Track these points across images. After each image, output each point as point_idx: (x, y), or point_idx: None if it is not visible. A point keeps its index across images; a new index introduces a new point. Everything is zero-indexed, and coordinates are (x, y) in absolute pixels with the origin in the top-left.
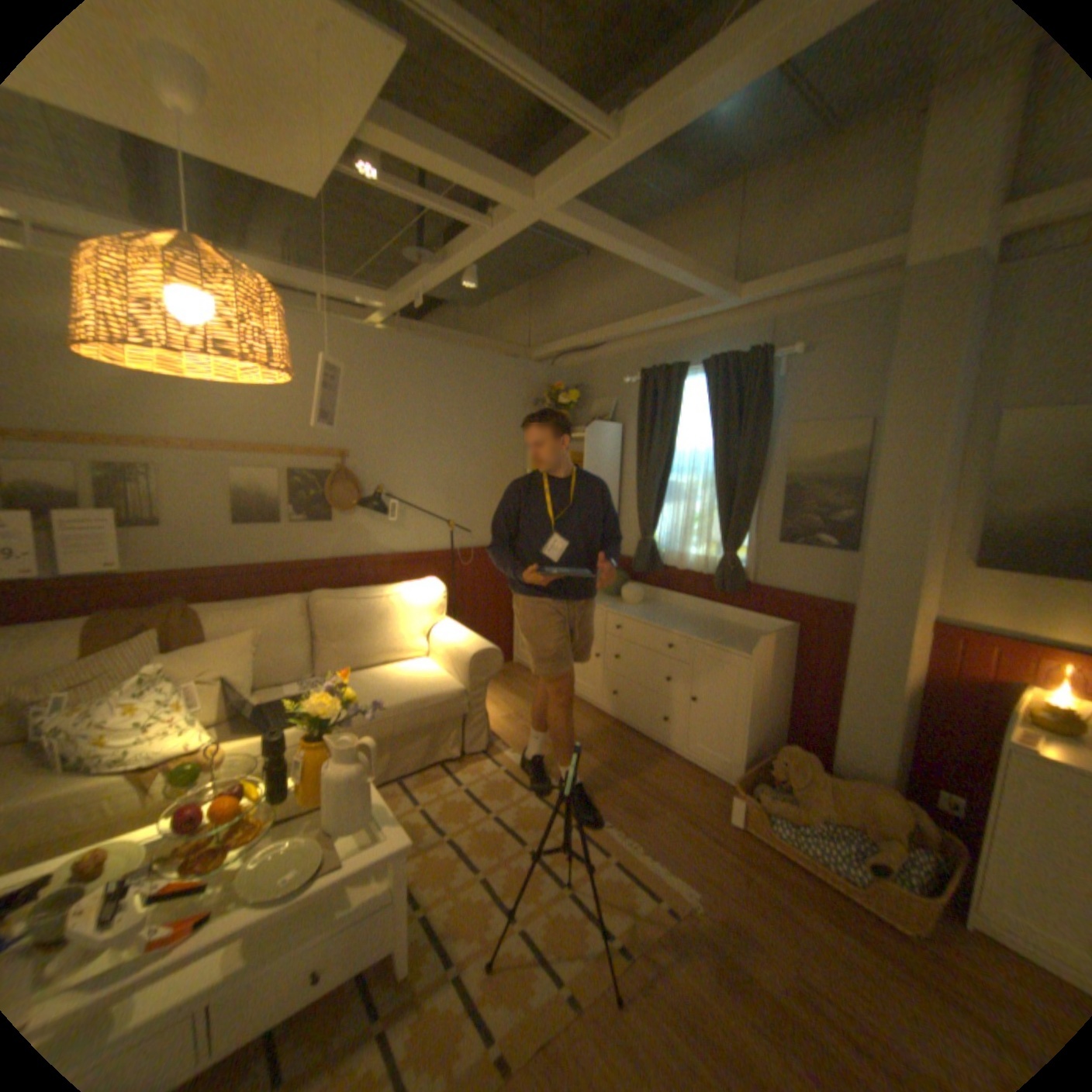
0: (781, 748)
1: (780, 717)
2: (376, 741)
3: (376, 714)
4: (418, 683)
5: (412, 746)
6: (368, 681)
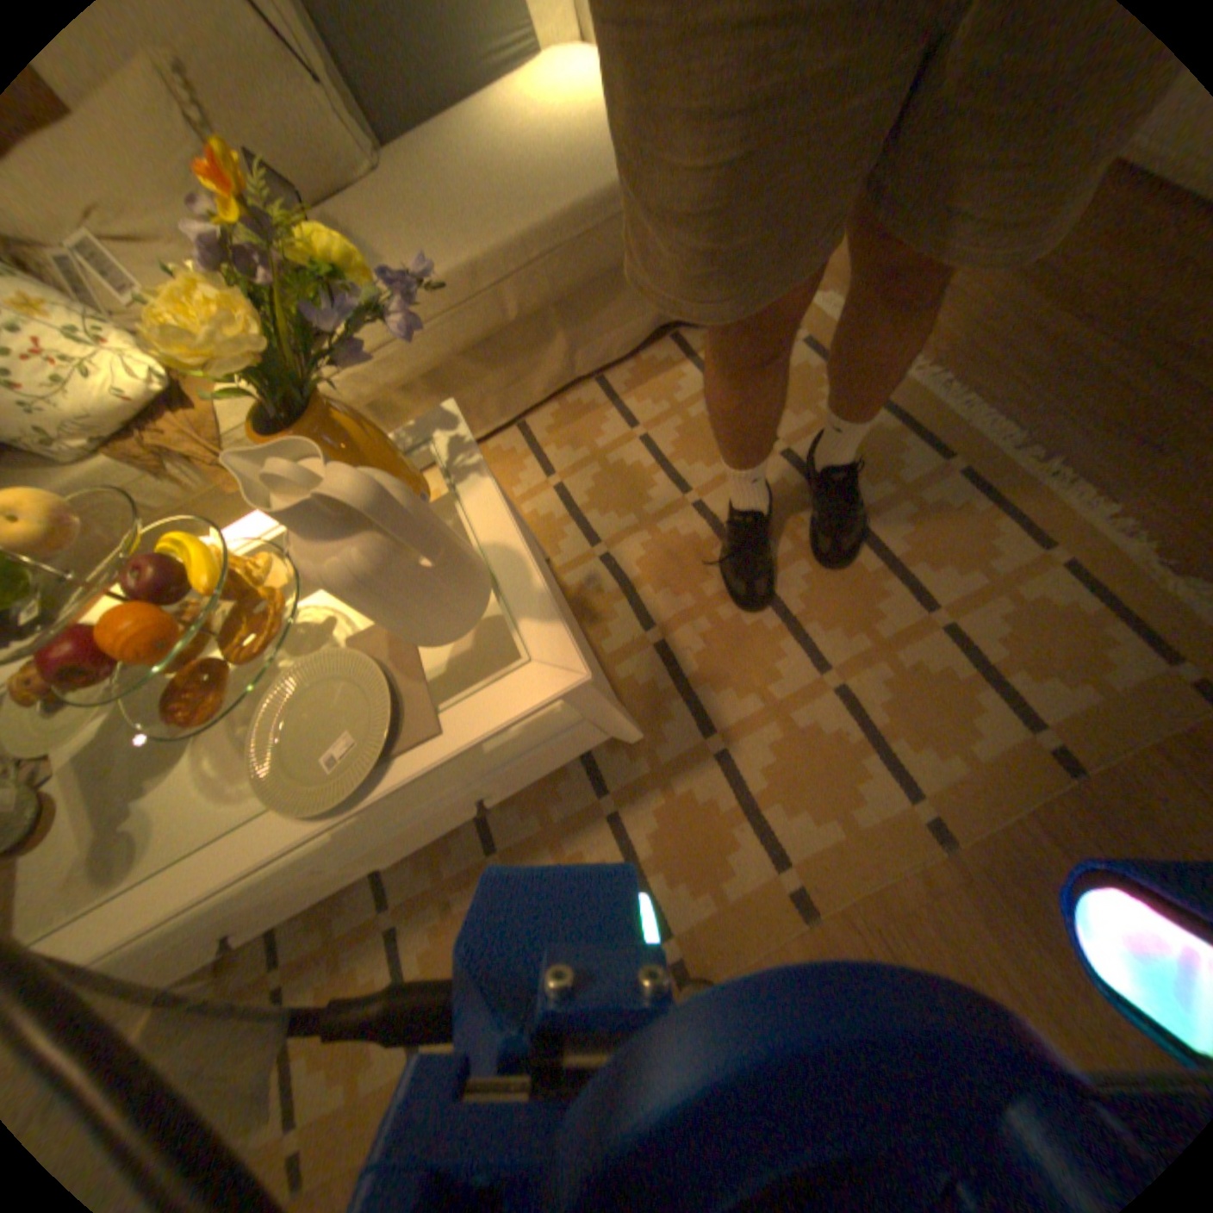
0: None
1: None
2: (524, 312)
3: (501, 249)
4: (588, 136)
5: (606, 306)
6: (476, 150)
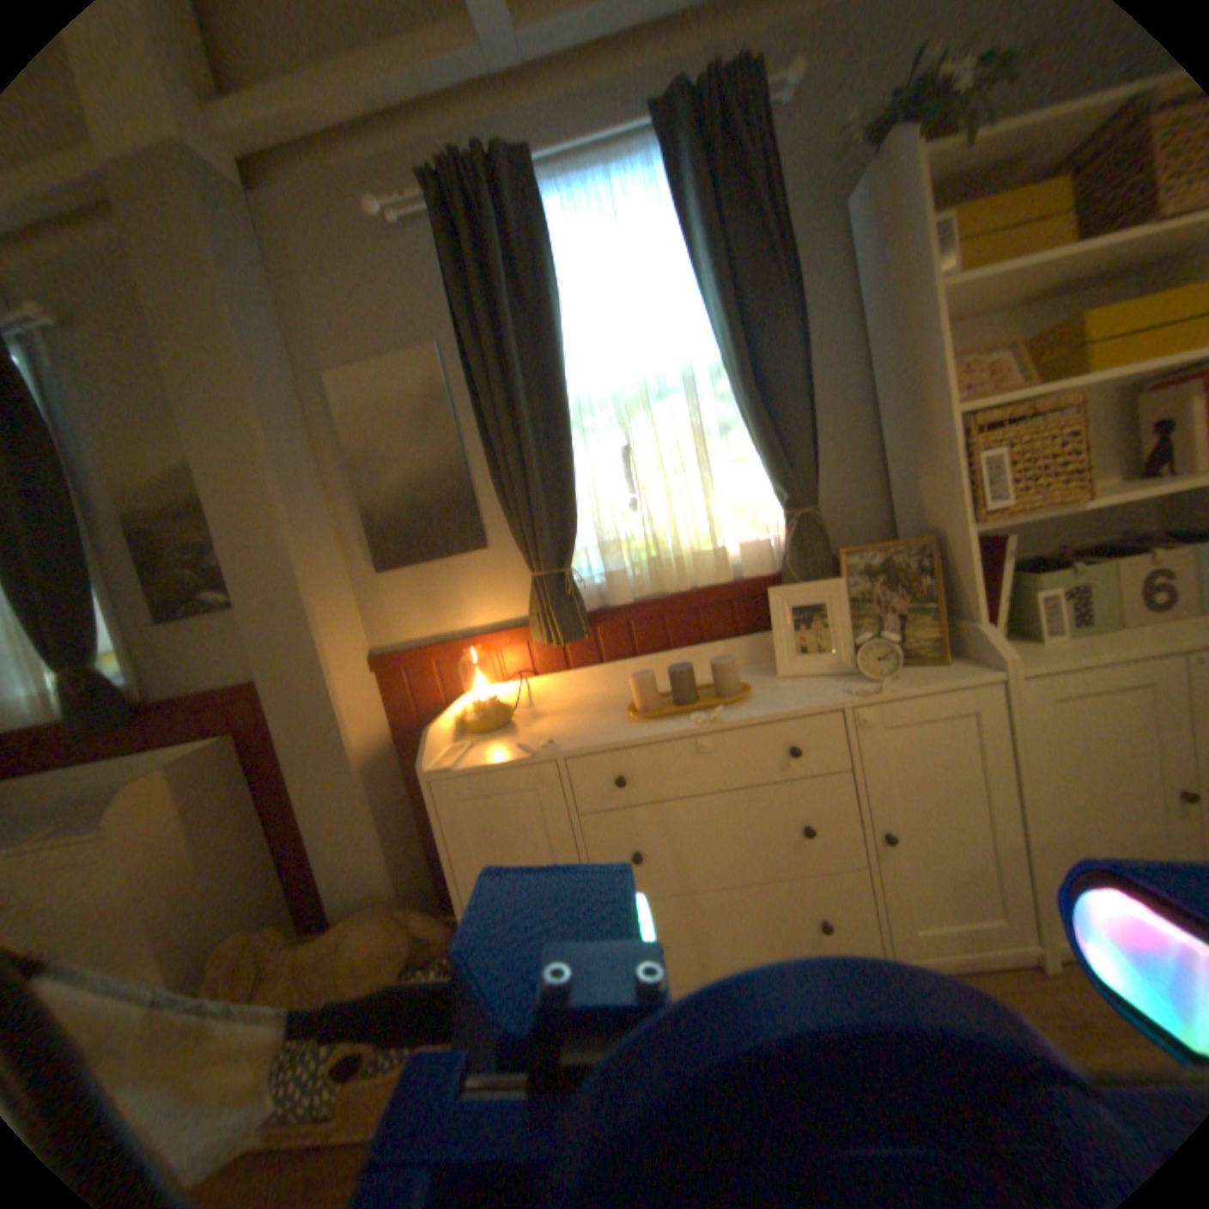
0: (281, 928)
1: (254, 886)
2: None
3: None
4: None
5: None
6: None
